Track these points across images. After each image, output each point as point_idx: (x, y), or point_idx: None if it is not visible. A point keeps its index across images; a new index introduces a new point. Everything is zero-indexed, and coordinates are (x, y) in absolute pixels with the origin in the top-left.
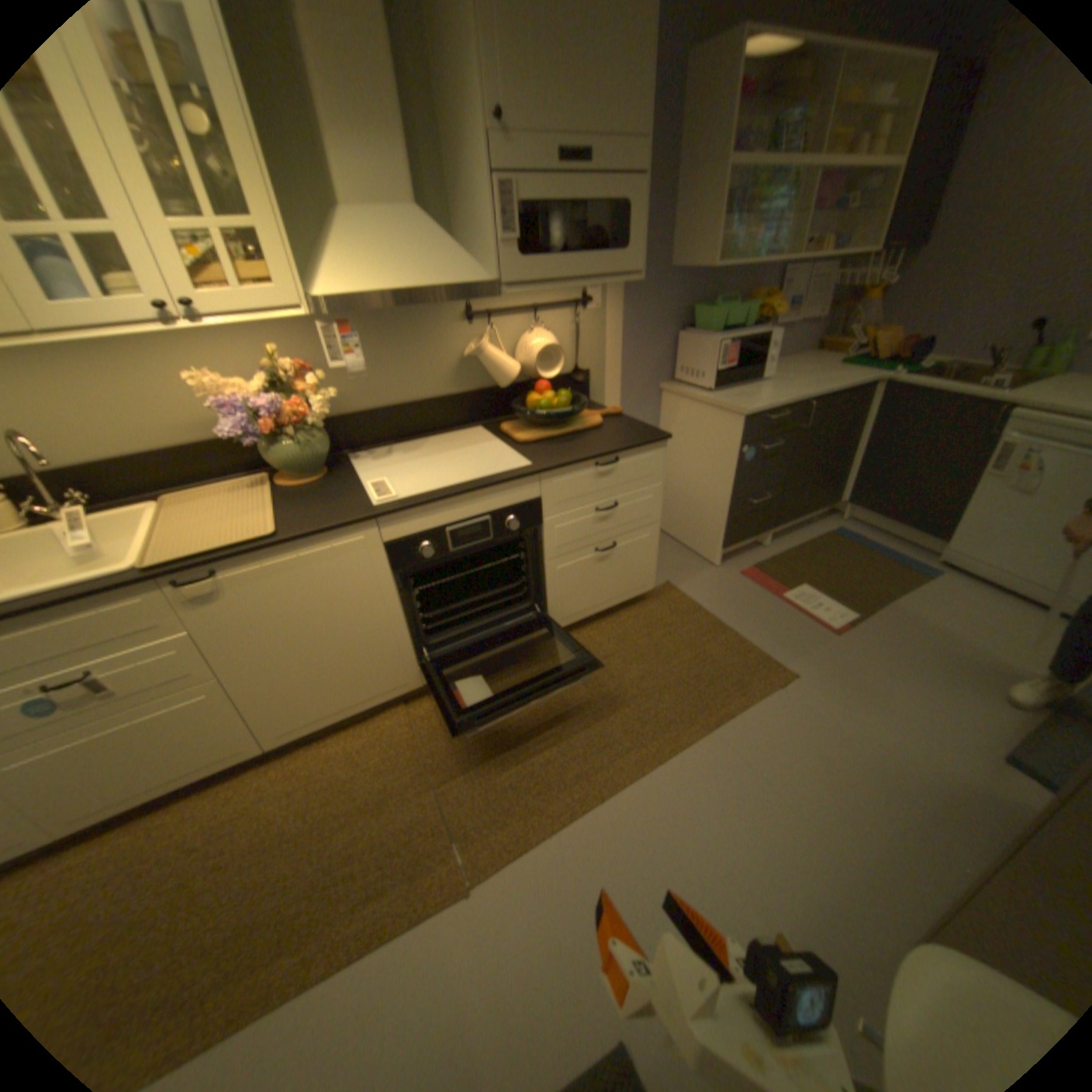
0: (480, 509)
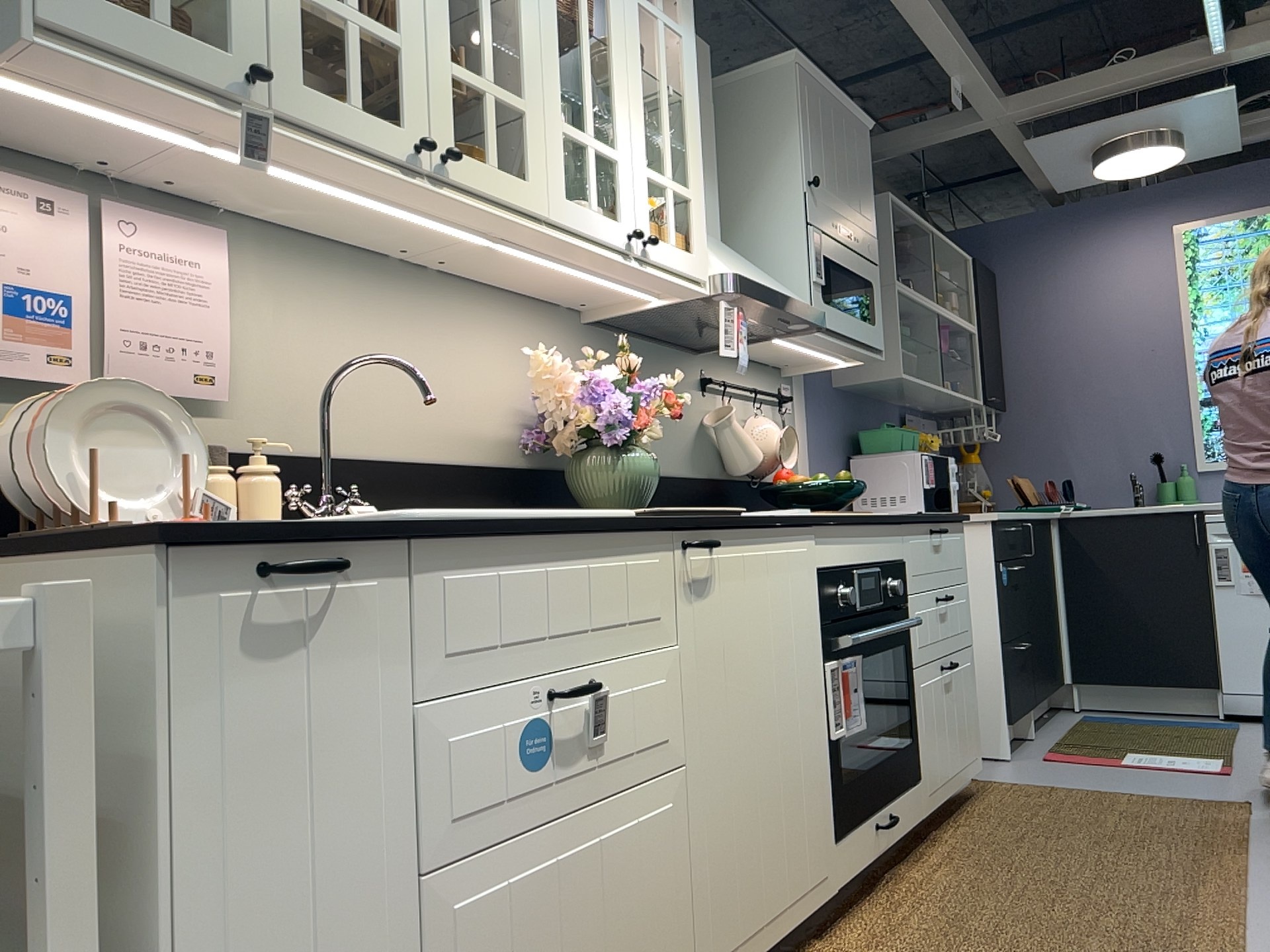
0: (873, 551)
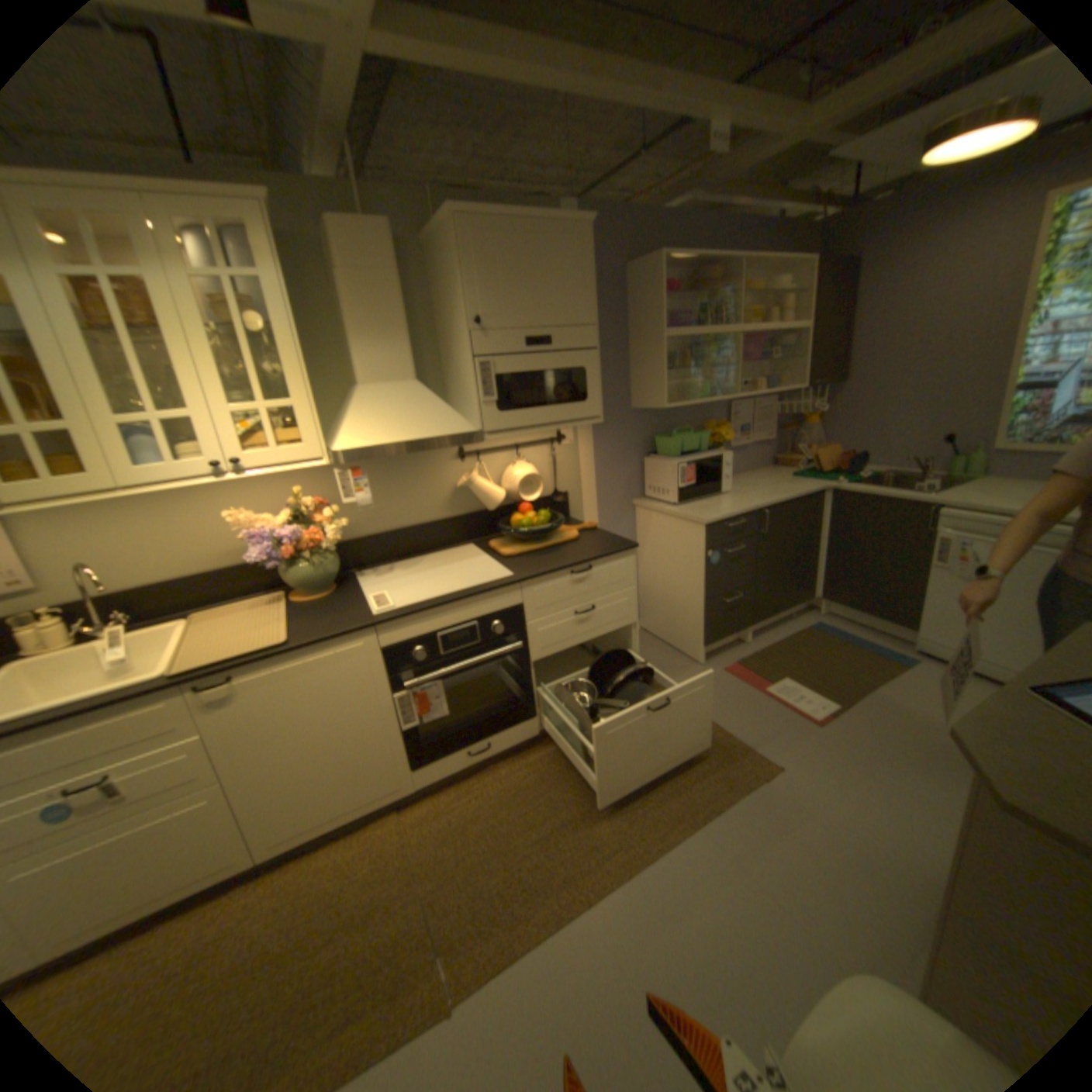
0: (469, 614)
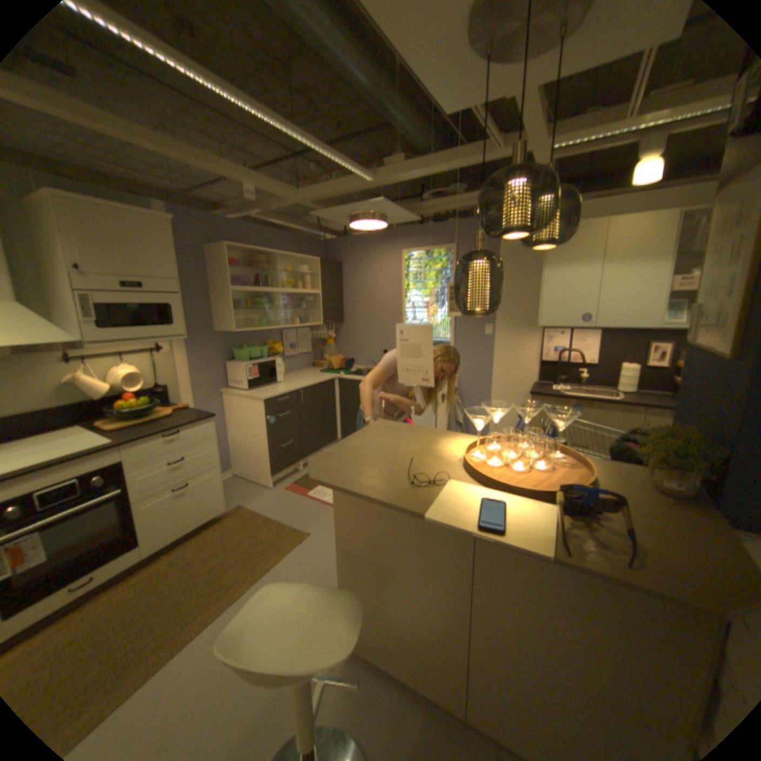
0: (68, 474)
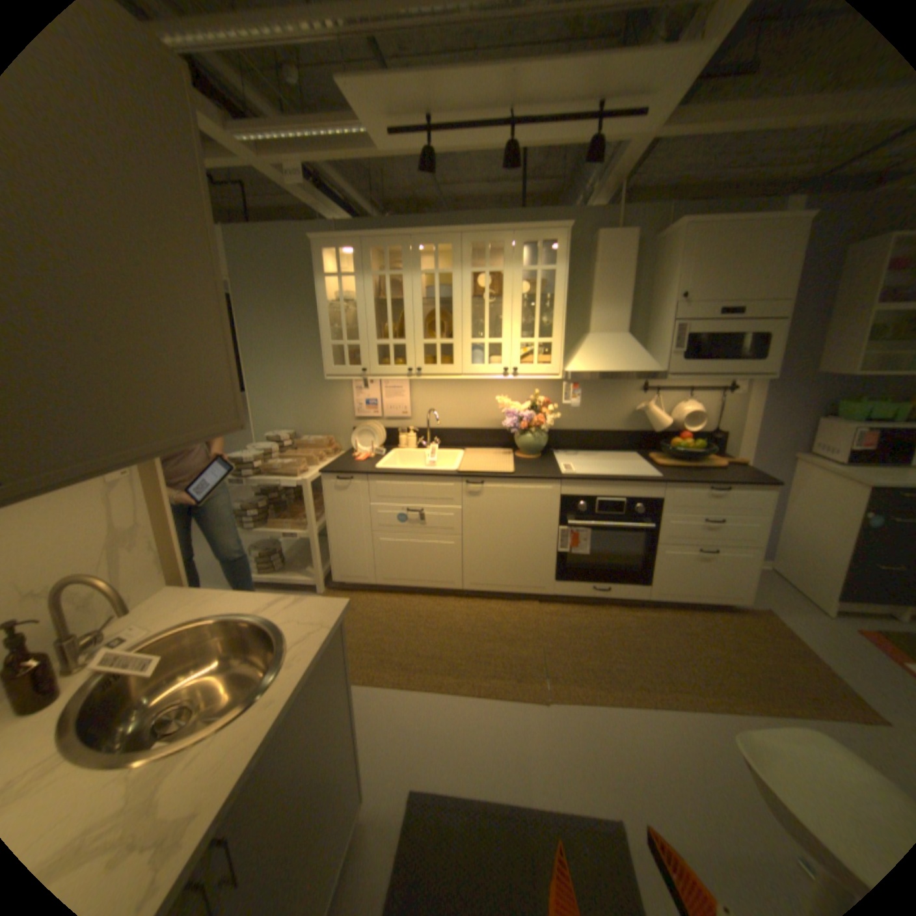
0: (622, 493)
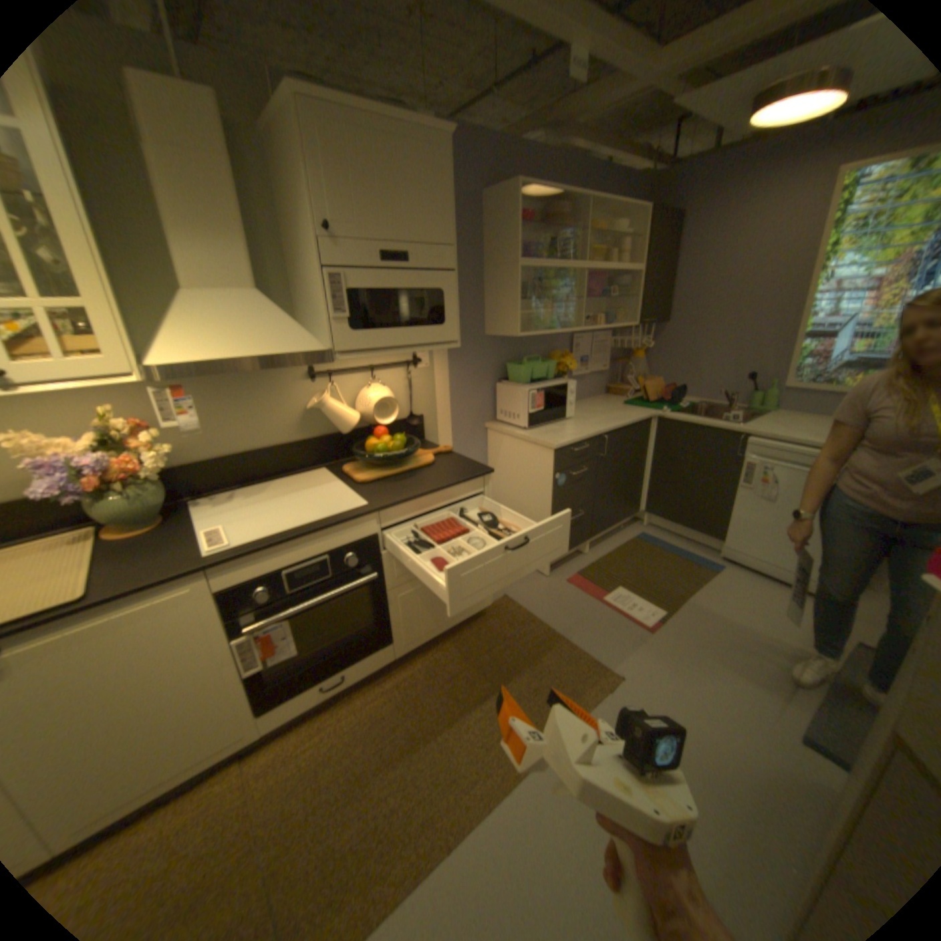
0: (318, 547)
